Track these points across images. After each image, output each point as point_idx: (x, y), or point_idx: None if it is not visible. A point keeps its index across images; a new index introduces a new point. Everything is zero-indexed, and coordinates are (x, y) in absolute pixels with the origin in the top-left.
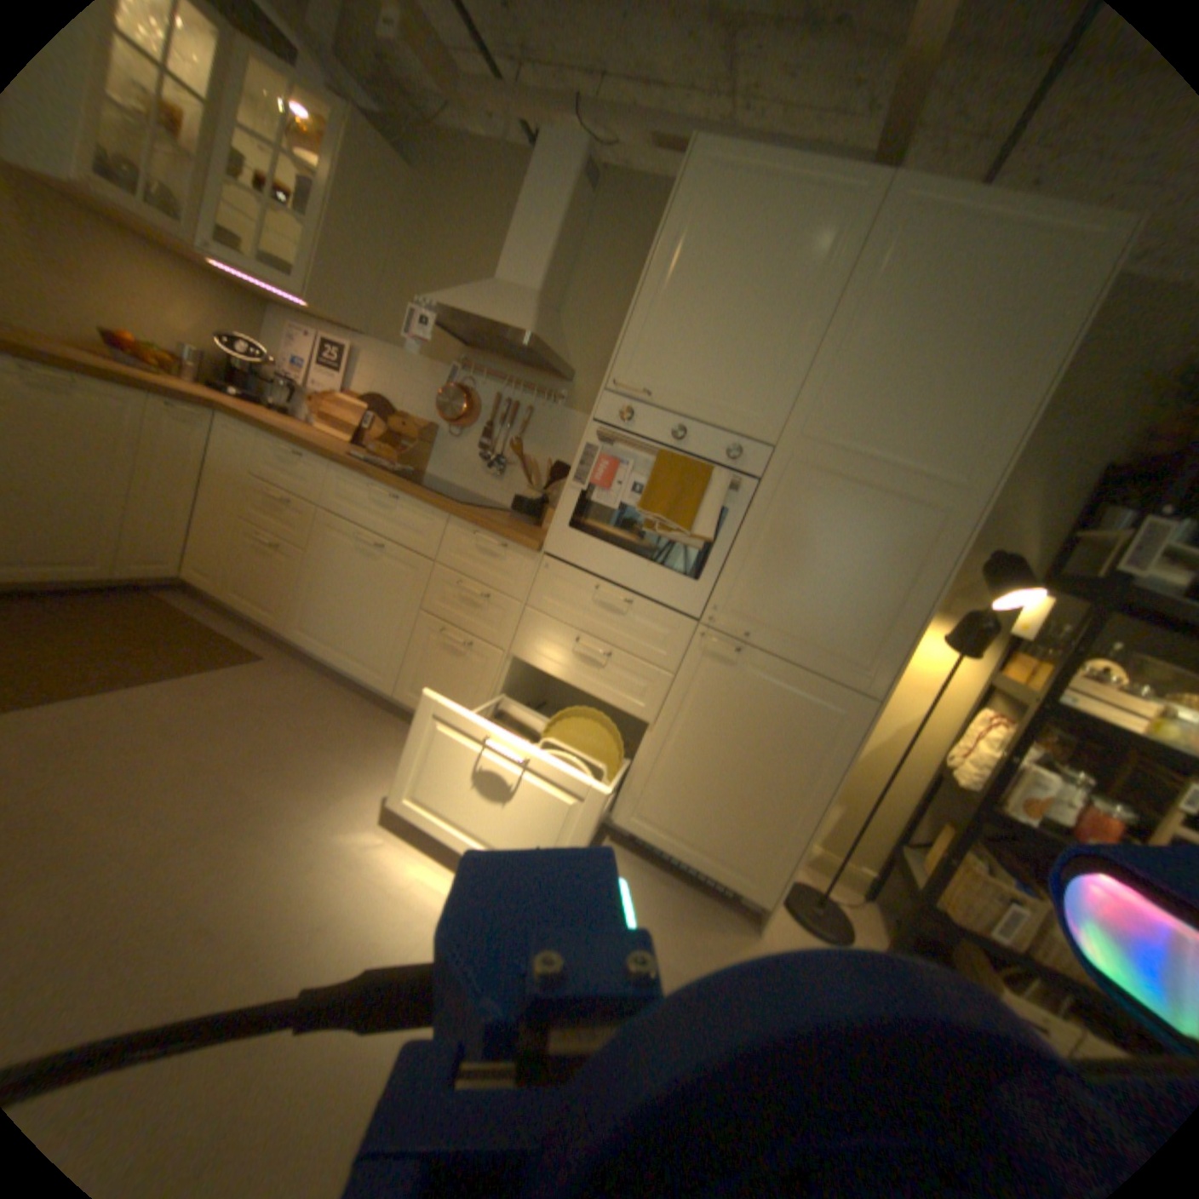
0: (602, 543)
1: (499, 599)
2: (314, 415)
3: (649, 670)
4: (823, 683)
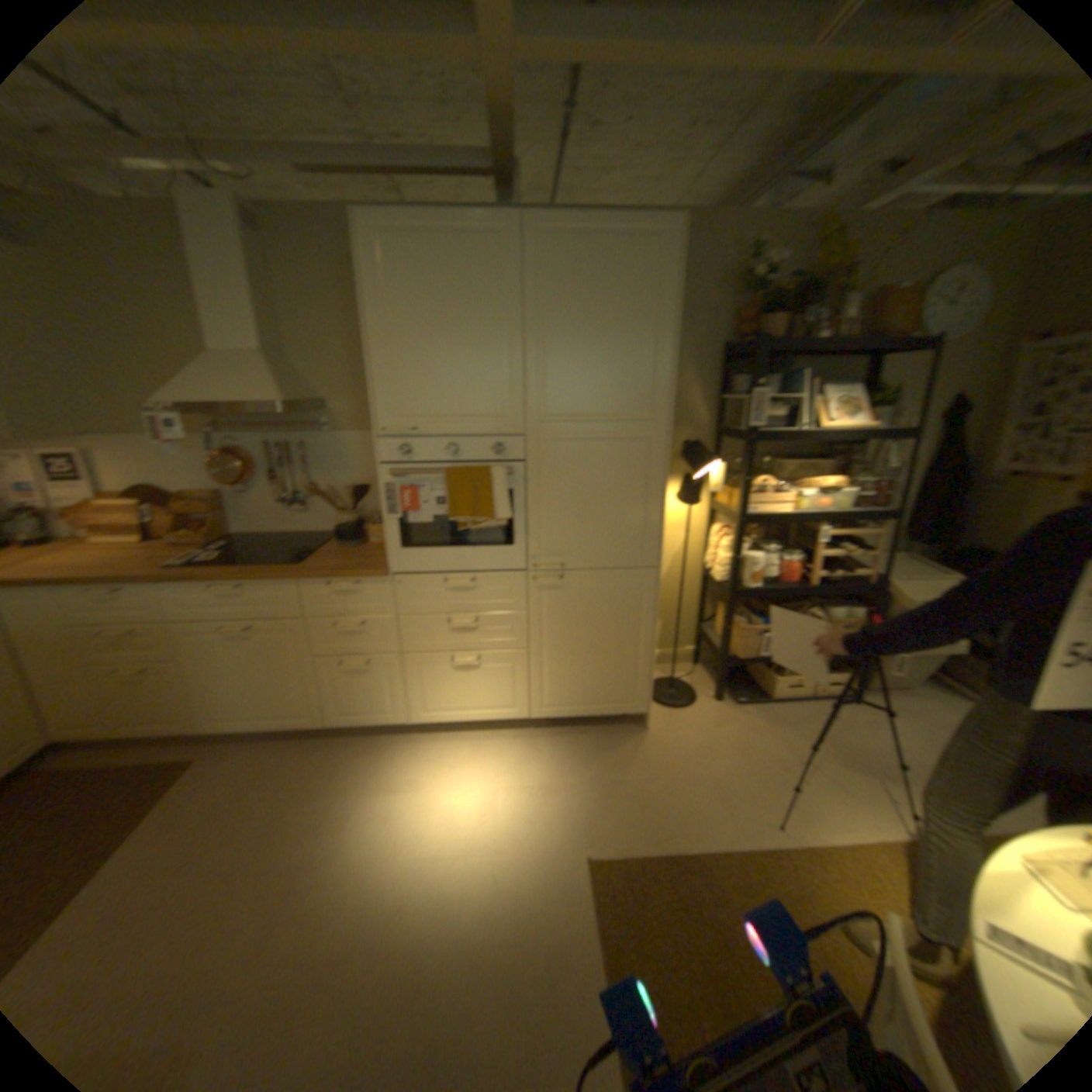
0: (436, 547)
1: (376, 619)
2: (86, 526)
3: (510, 615)
4: (621, 572)
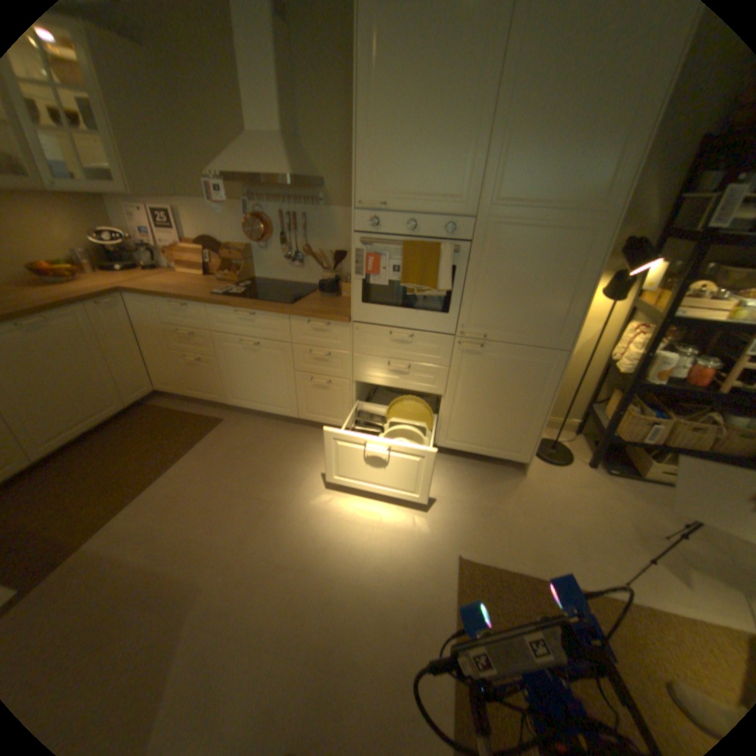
0: (384, 306)
1: (336, 354)
2: (171, 263)
3: (433, 368)
4: (533, 350)
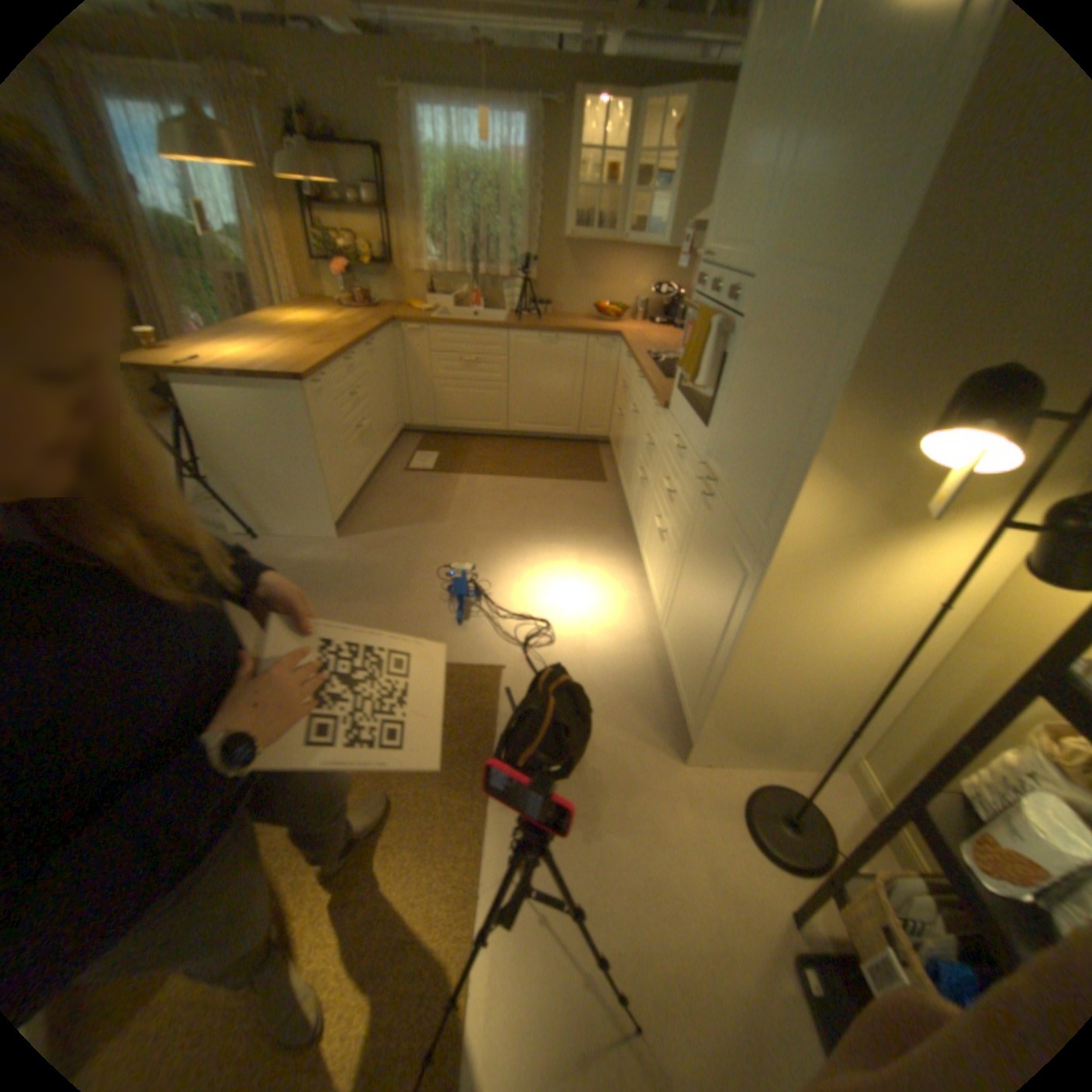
0: (684, 399)
1: (655, 447)
2: None
3: (684, 508)
4: (740, 537)
